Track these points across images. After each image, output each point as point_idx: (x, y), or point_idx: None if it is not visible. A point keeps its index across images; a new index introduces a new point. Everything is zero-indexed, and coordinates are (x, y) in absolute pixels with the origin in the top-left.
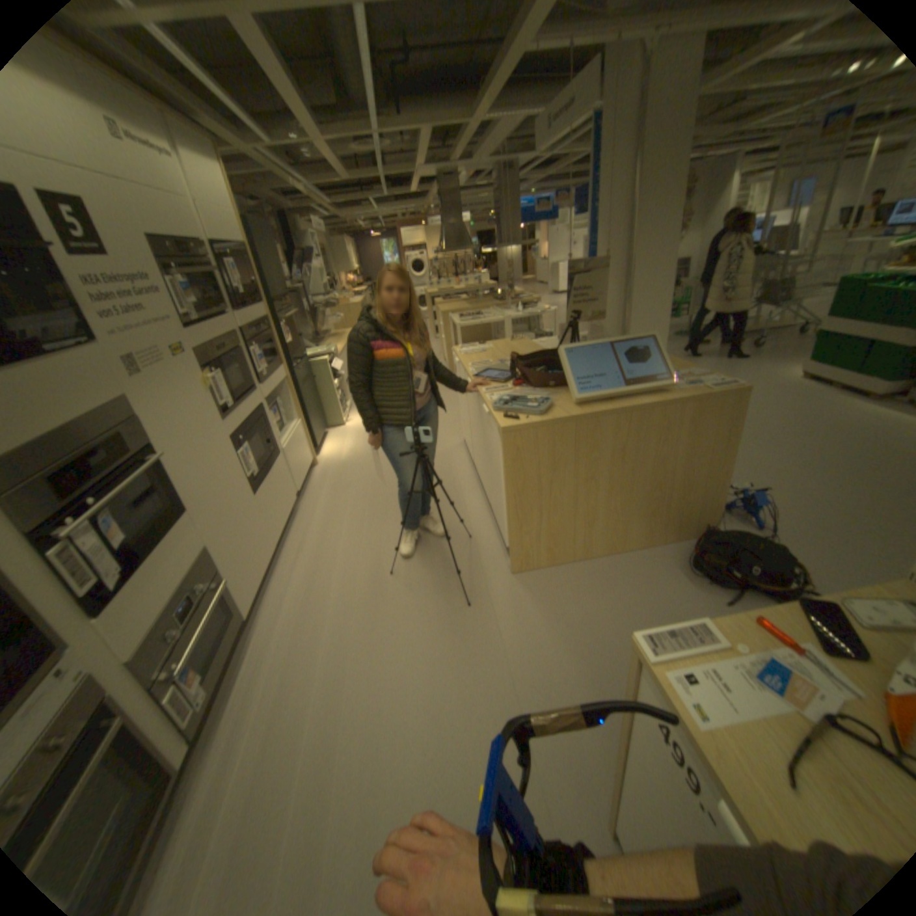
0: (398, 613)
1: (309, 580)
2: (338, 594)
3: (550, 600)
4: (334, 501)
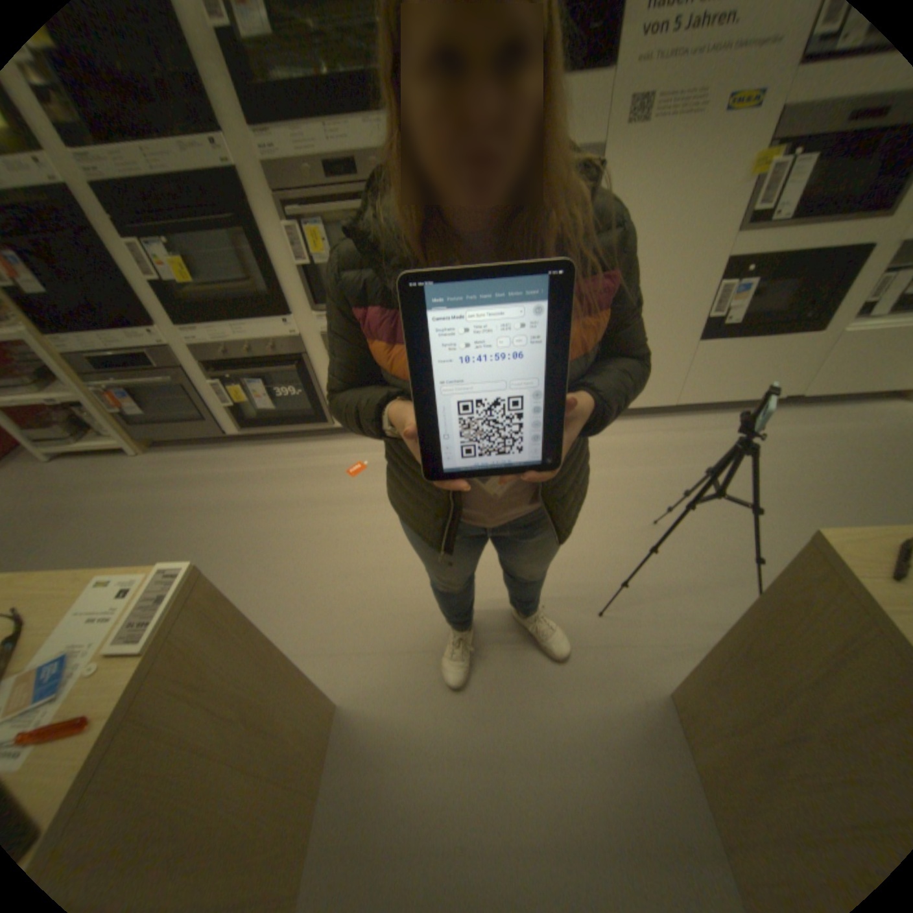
0: (595, 539)
1: (643, 451)
2: (622, 480)
3: (624, 760)
4: (817, 445)
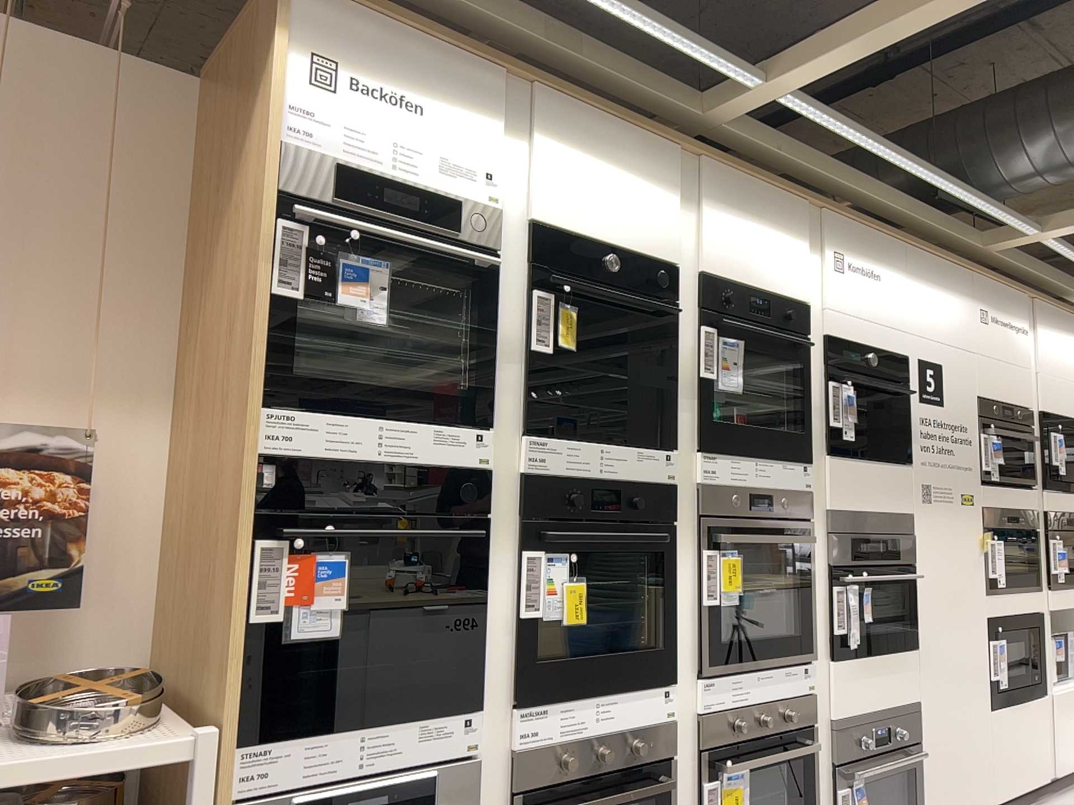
0: None
1: None
2: None
3: None
4: None
